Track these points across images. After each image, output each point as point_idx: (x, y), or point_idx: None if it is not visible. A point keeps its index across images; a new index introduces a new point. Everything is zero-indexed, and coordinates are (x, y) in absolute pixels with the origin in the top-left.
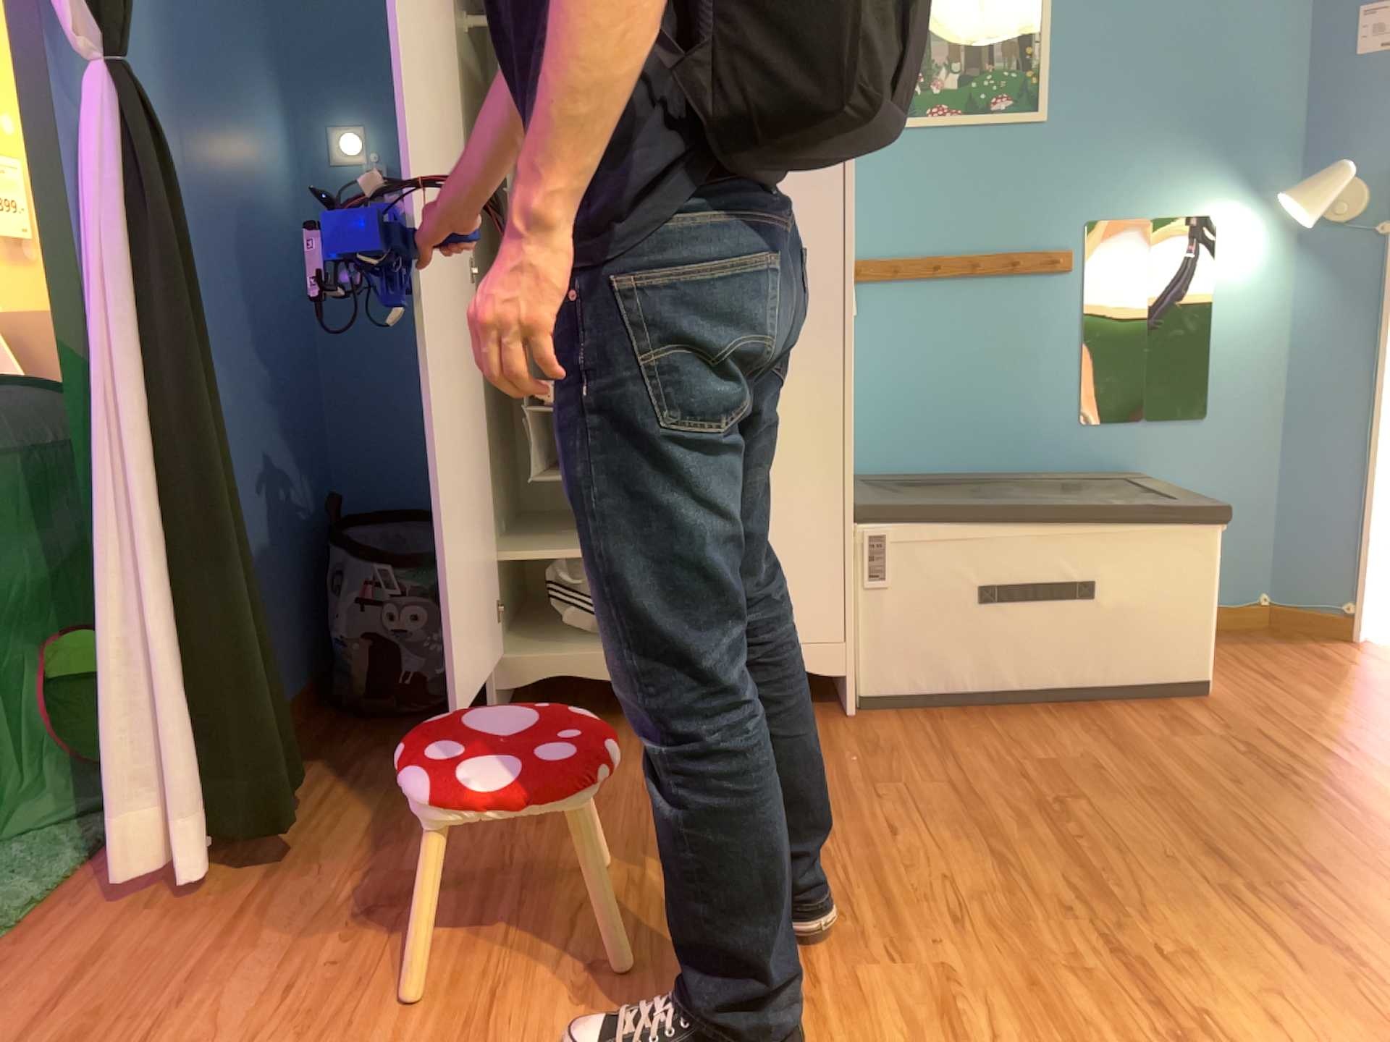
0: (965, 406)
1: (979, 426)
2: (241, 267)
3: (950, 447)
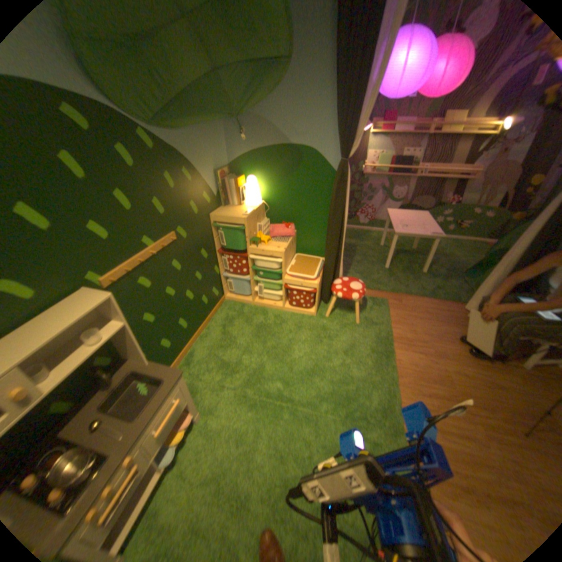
0: None
1: None
2: None
3: None
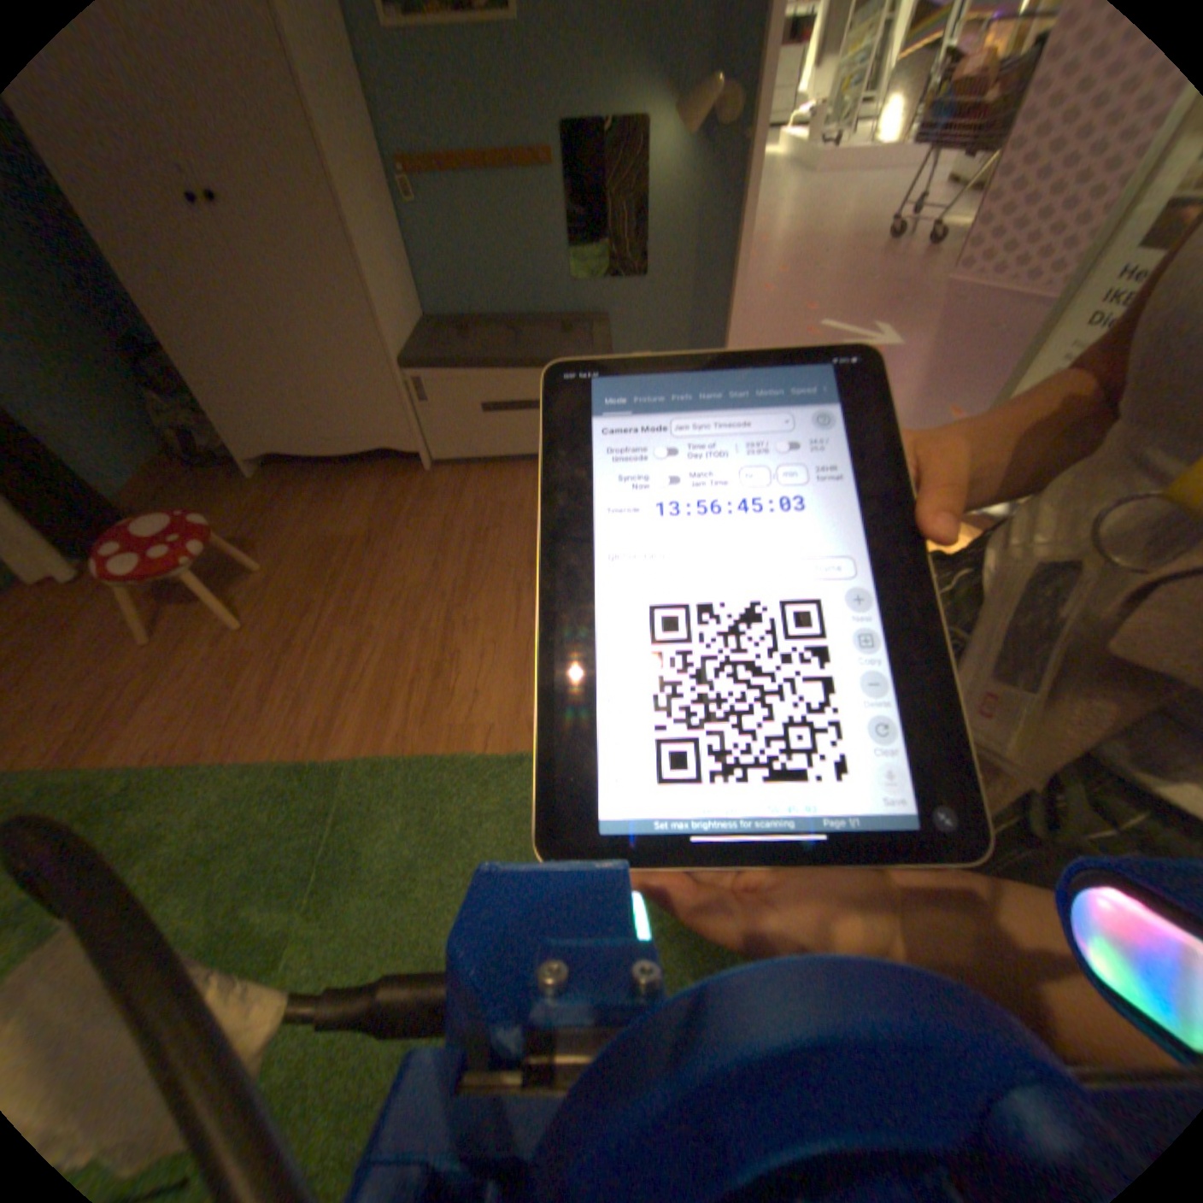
0: (498, 267)
1: (508, 280)
2: None
3: (493, 294)
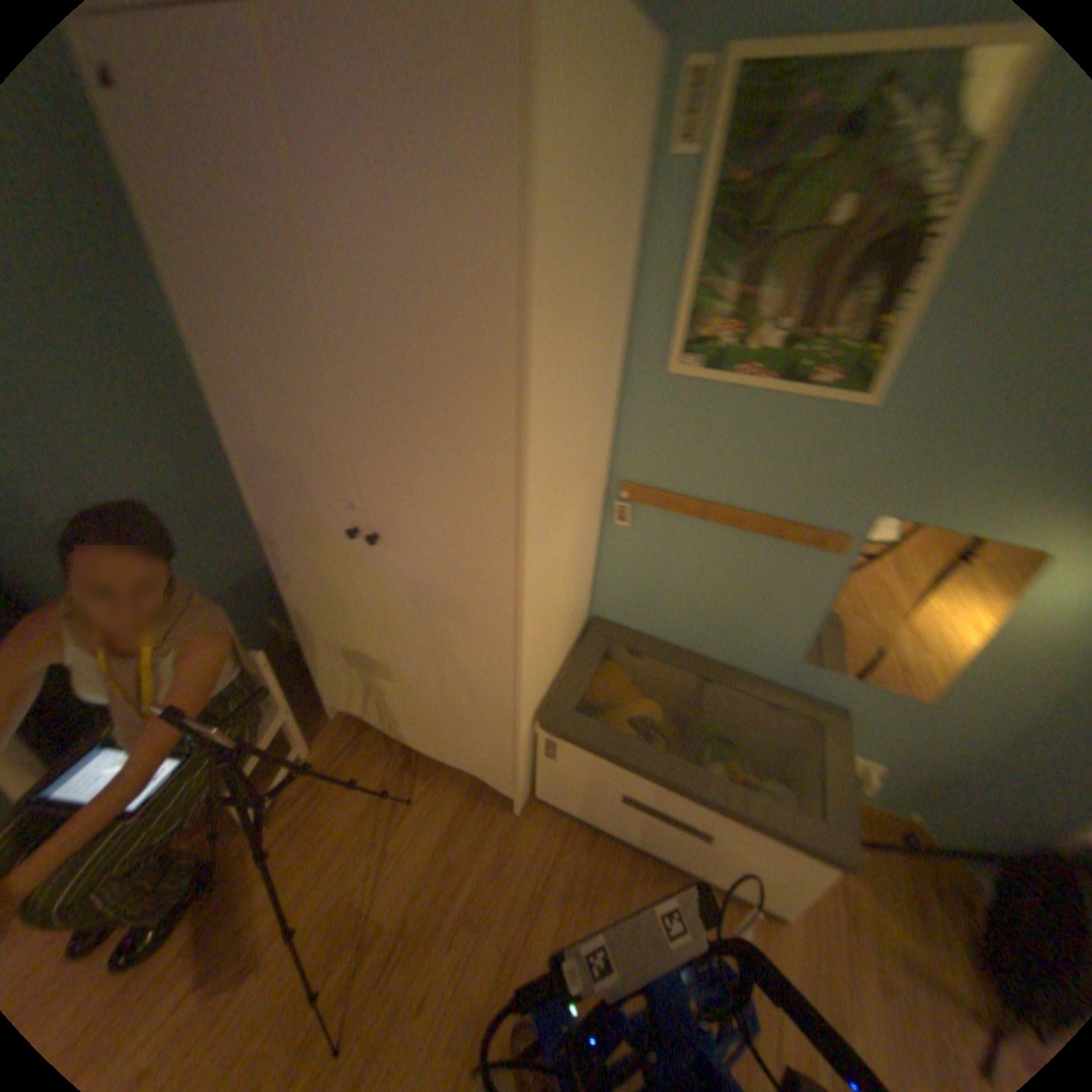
0: (707, 616)
1: (714, 632)
2: (162, 429)
3: (688, 635)
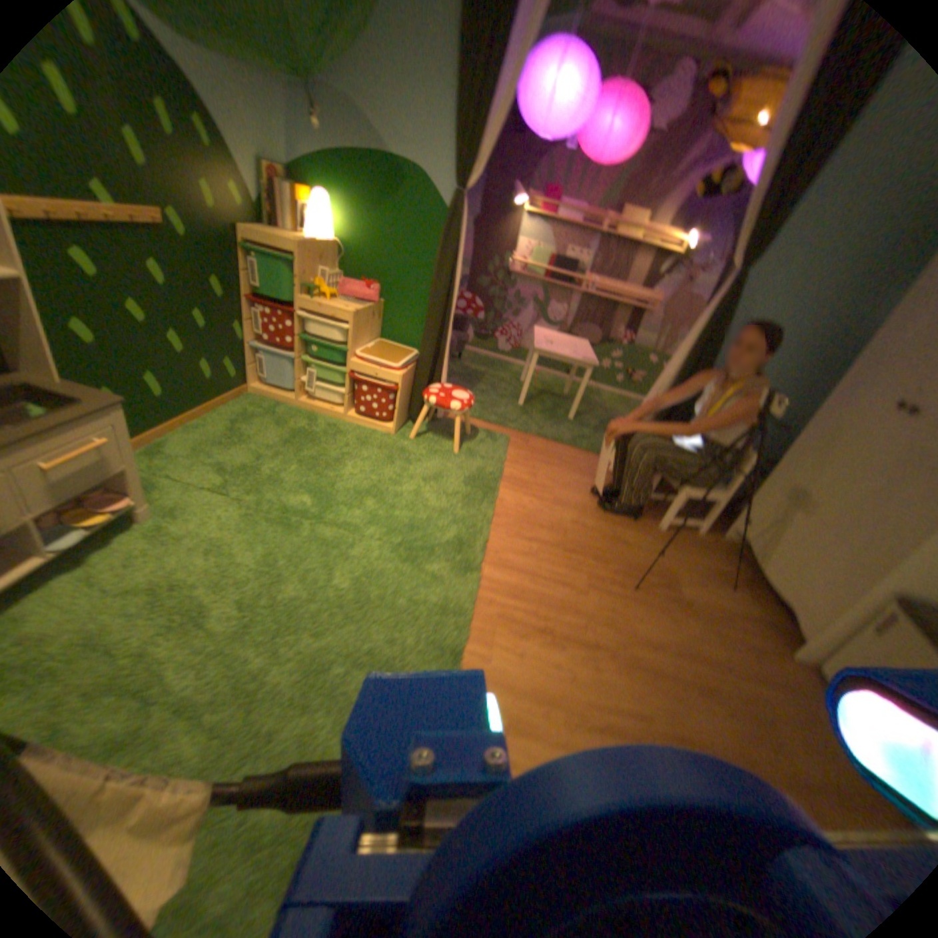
0: None
1: None
2: (809, 355)
3: None
